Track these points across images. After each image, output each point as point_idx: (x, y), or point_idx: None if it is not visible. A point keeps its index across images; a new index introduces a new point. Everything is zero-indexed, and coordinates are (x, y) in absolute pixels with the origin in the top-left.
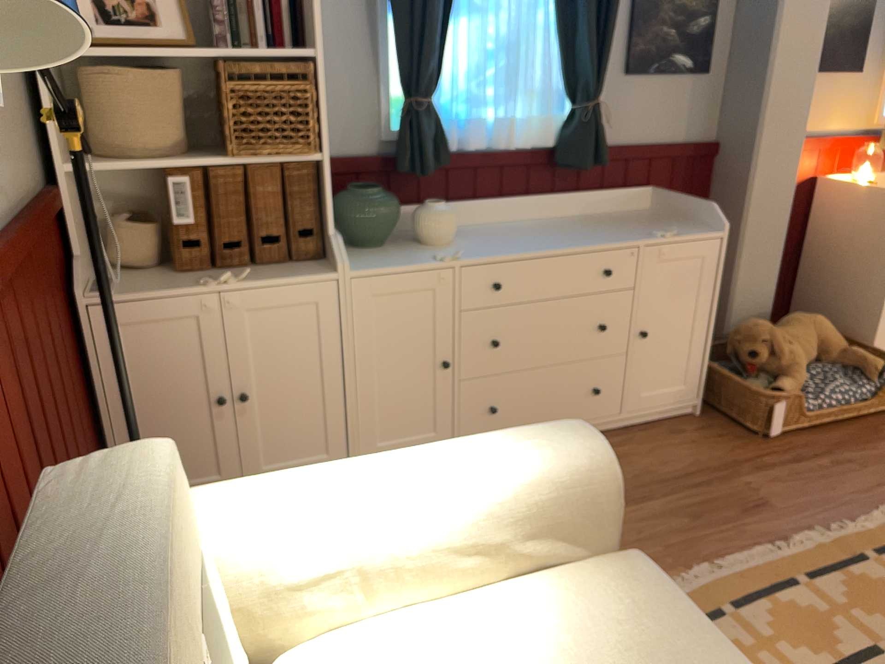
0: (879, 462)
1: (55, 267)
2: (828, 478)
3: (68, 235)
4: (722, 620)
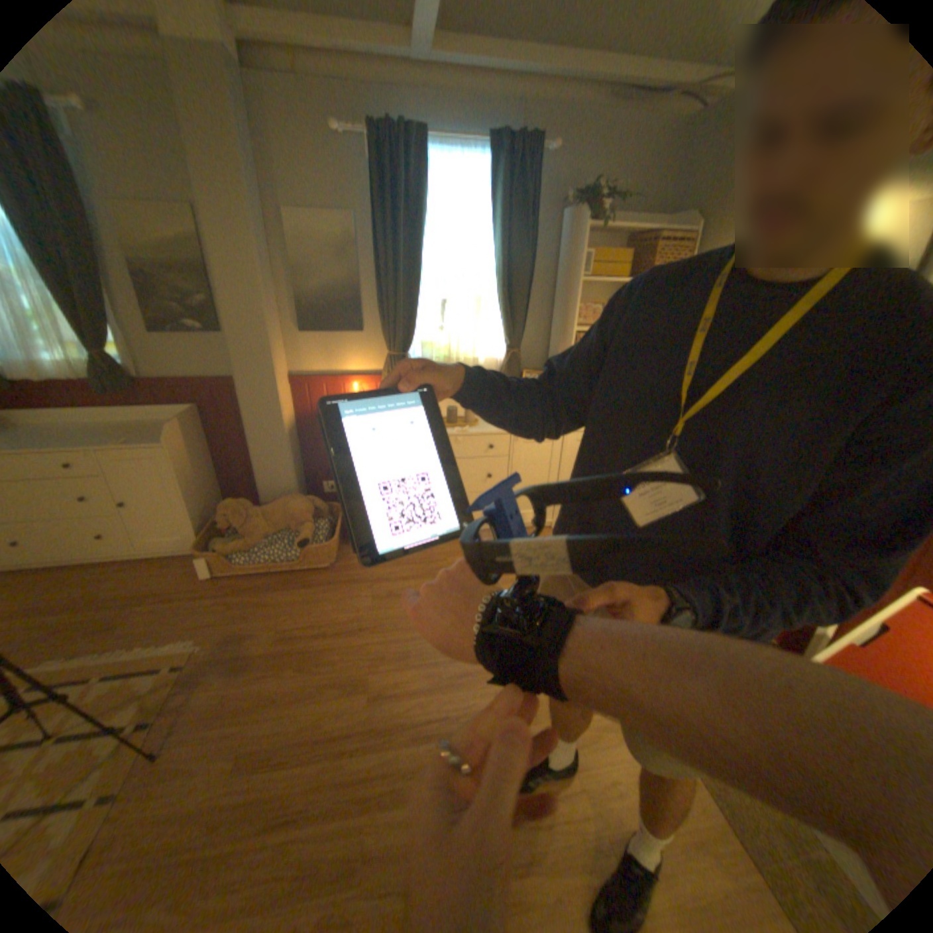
0: (241, 608)
1: None
2: (187, 615)
3: None
4: None
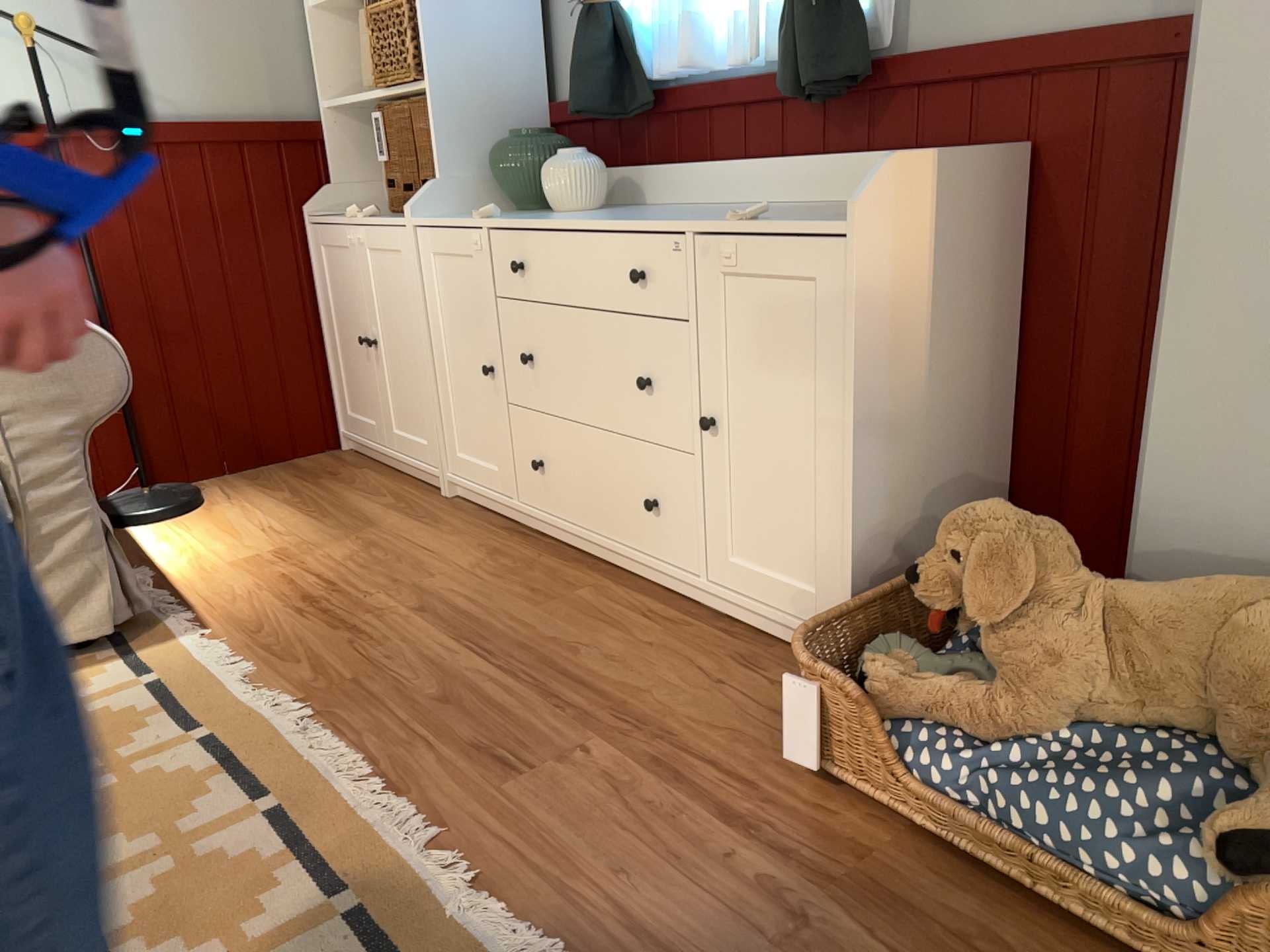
0: None
1: (287, 187)
2: (675, 865)
3: (330, 168)
4: (181, 730)
